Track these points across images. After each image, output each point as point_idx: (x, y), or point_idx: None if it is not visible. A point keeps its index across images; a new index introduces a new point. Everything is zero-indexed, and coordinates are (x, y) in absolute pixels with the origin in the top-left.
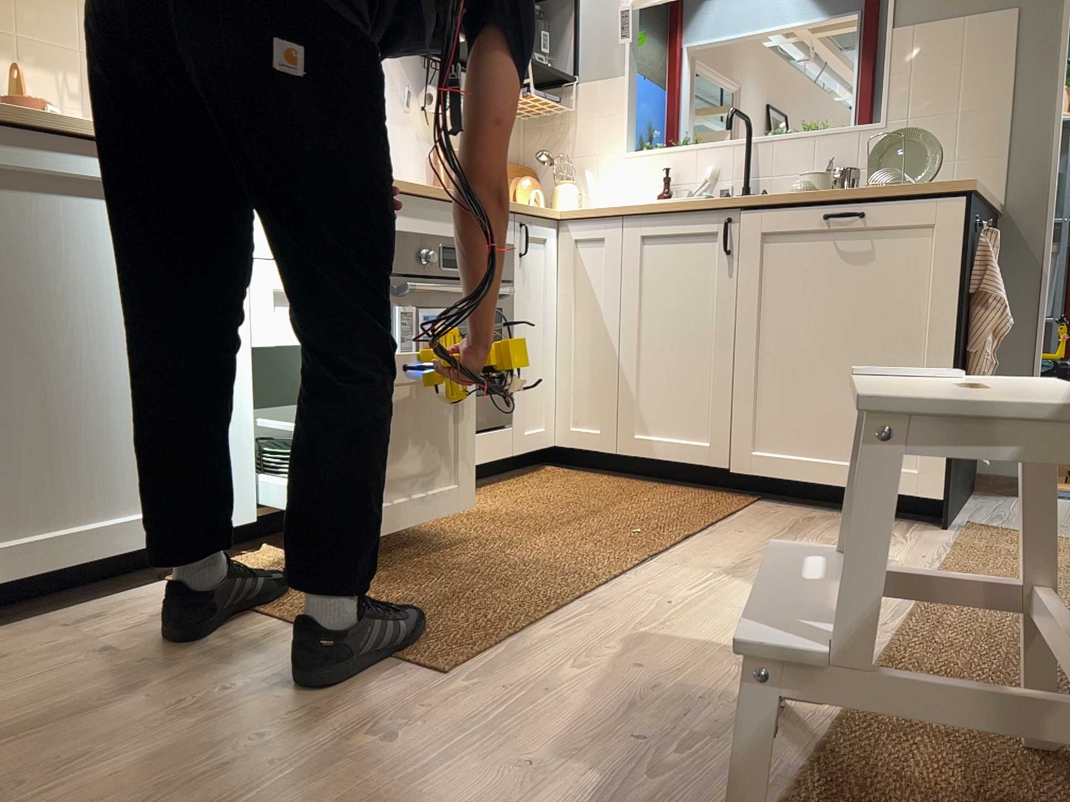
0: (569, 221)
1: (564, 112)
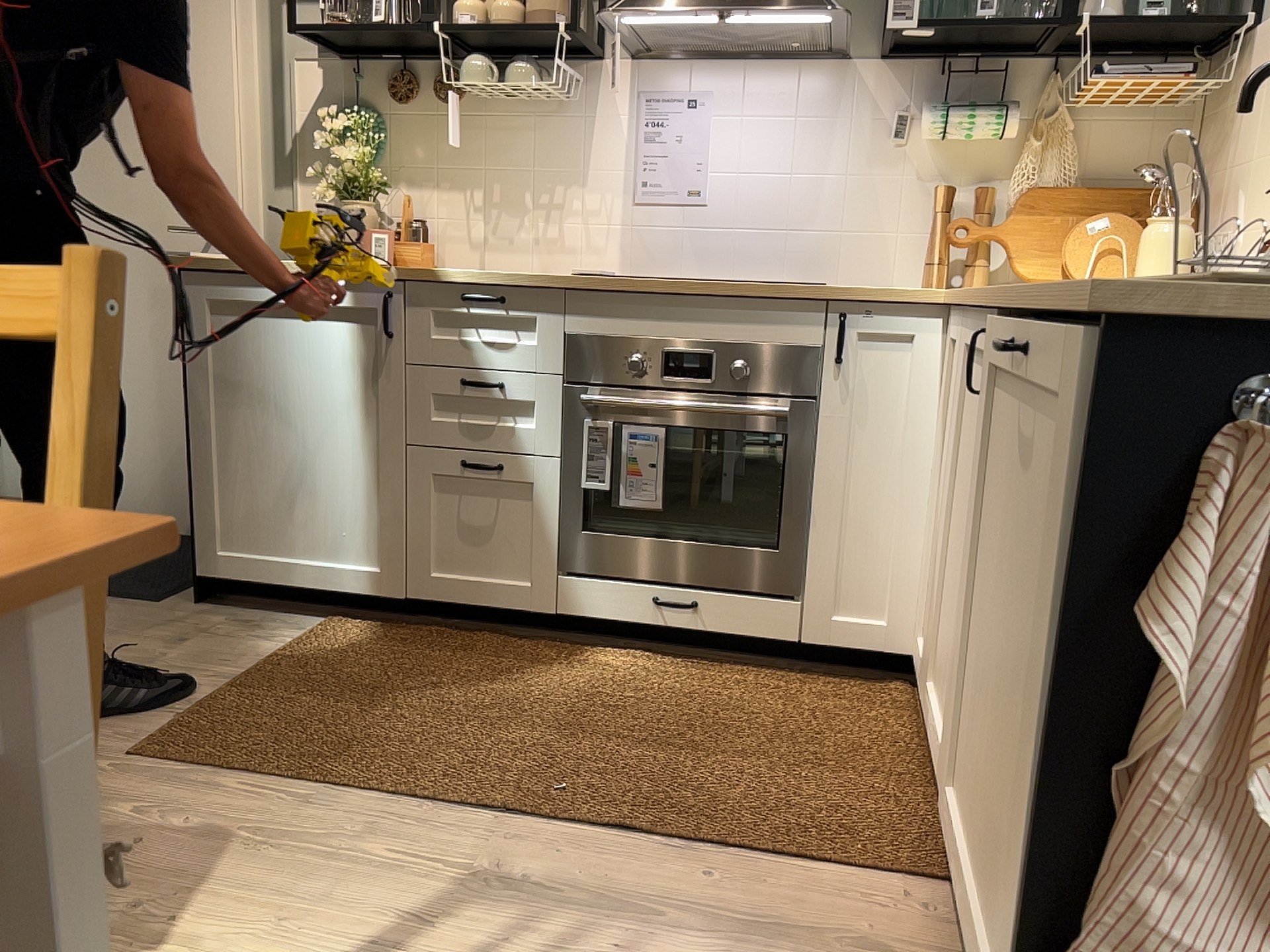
0: (952, 311)
1: (1218, 88)
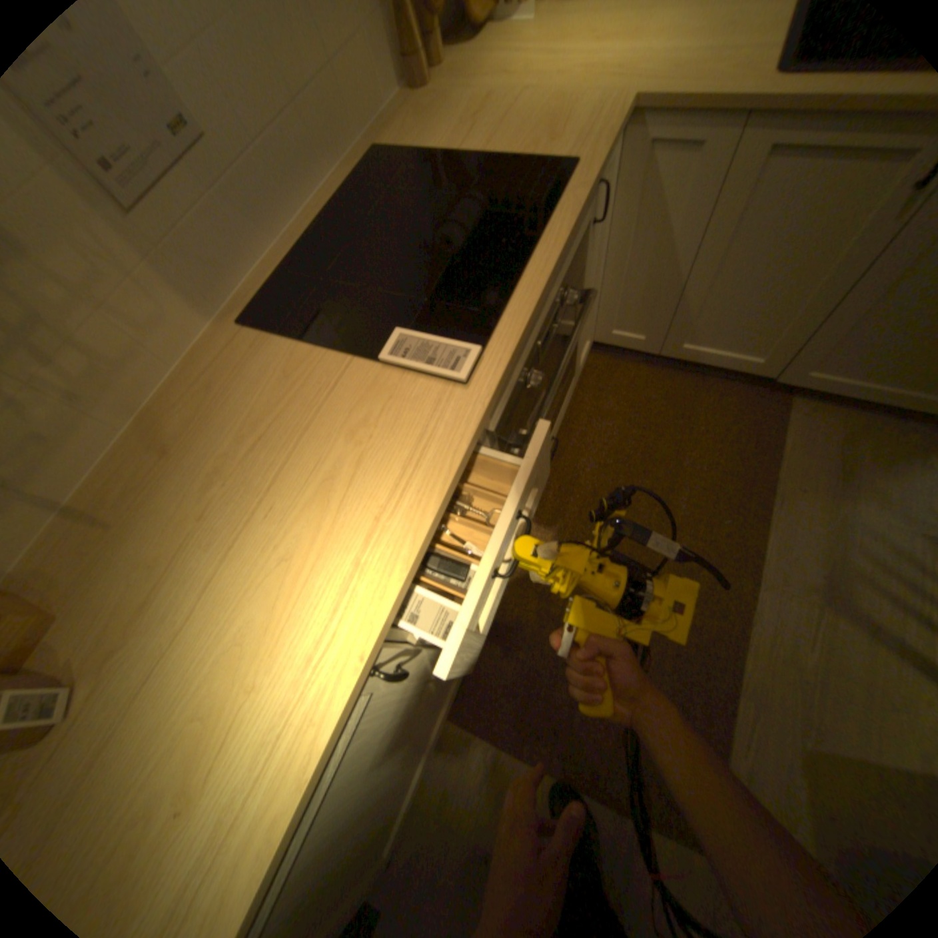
0: (642, 110)
1: None
